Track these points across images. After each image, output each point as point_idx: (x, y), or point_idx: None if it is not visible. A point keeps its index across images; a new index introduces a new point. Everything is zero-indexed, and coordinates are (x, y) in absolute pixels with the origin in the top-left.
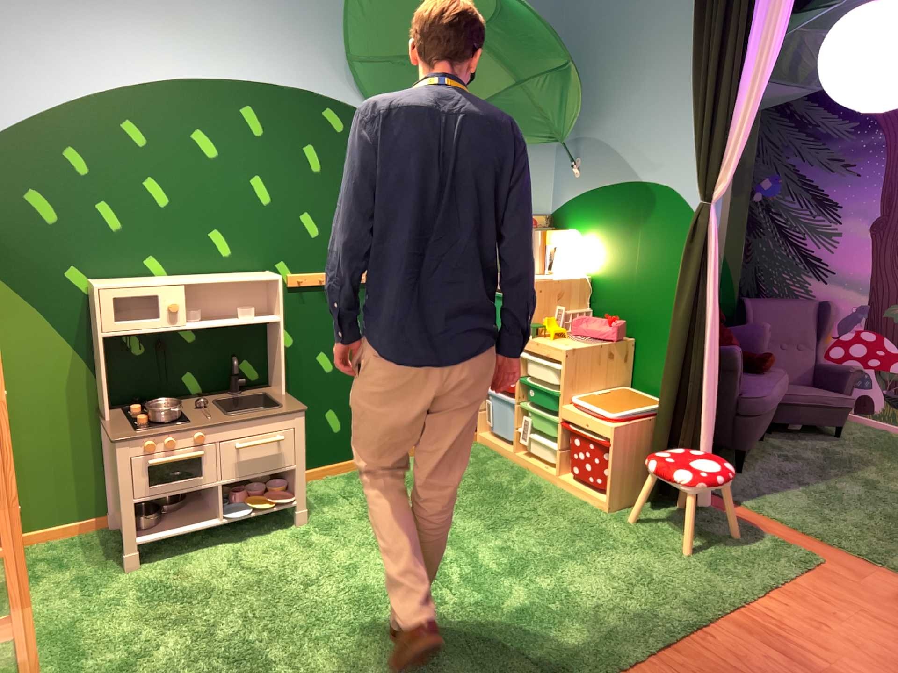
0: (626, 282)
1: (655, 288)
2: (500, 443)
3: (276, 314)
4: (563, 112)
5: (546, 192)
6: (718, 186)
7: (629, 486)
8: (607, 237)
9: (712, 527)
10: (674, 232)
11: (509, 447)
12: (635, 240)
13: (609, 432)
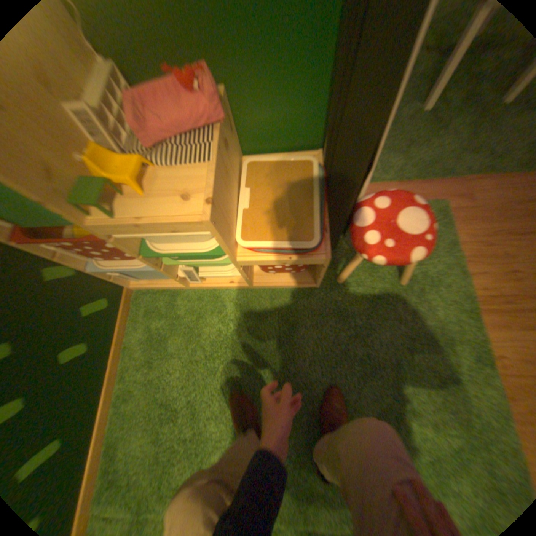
0: None
1: None
2: (158, 281)
3: None
4: None
5: None
6: None
7: None
8: None
9: None
10: None
11: (172, 281)
12: None
13: (322, 261)
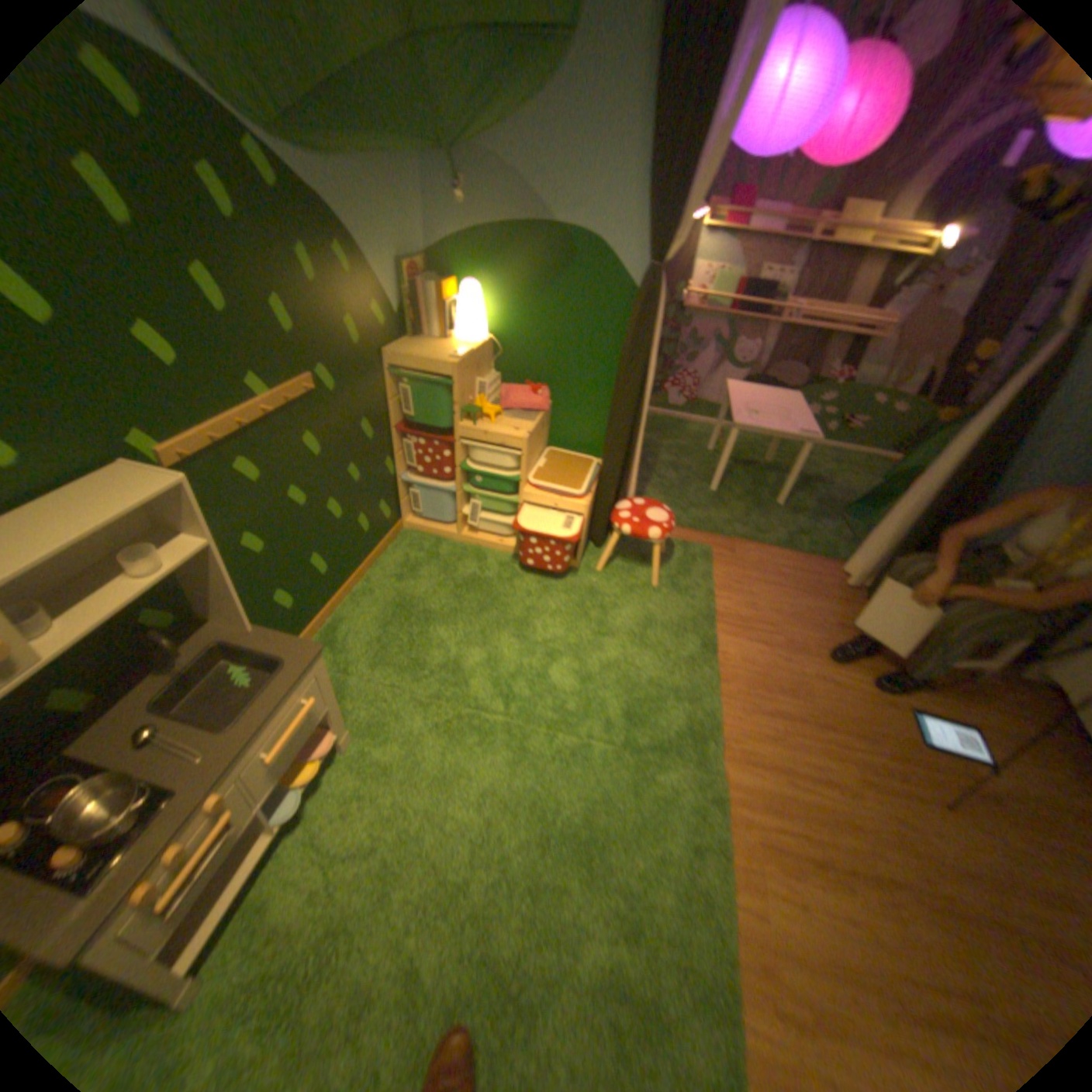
0: (536, 344)
1: (573, 350)
2: (432, 525)
3: (189, 531)
4: (478, 110)
5: (416, 224)
6: (673, 247)
7: (583, 540)
8: (509, 290)
9: (641, 549)
10: (597, 292)
11: (445, 528)
12: (547, 297)
13: (580, 509)
